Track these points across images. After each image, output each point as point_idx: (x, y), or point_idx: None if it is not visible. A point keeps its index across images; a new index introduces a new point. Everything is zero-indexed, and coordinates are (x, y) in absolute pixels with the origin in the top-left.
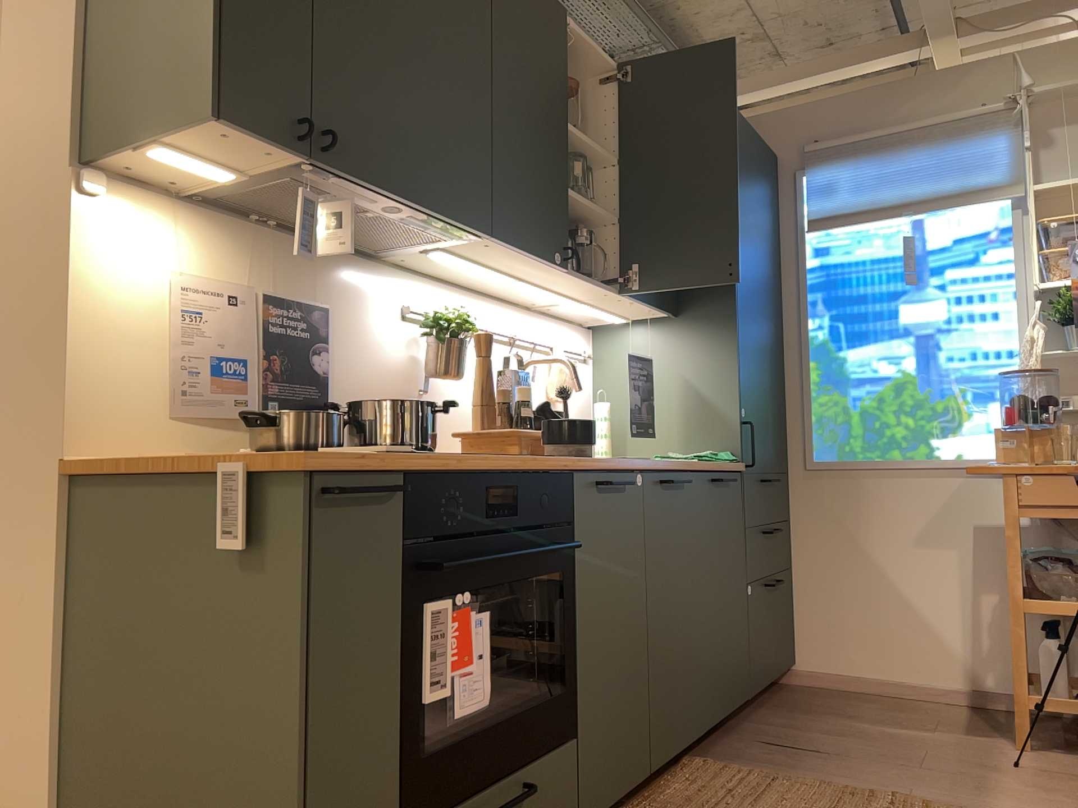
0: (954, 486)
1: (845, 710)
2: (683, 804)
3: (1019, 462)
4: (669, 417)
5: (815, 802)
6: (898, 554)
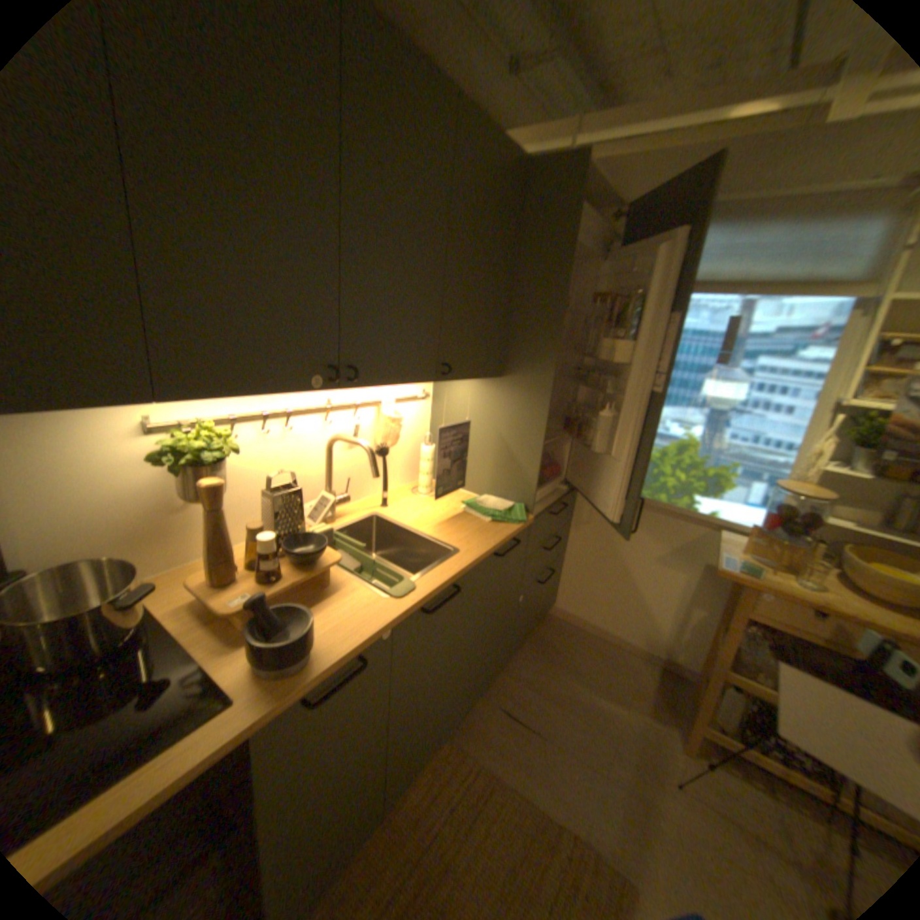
0: (701, 533)
1: (575, 663)
2: (408, 833)
3: (765, 559)
4: (481, 460)
5: (511, 844)
6: (642, 565)
